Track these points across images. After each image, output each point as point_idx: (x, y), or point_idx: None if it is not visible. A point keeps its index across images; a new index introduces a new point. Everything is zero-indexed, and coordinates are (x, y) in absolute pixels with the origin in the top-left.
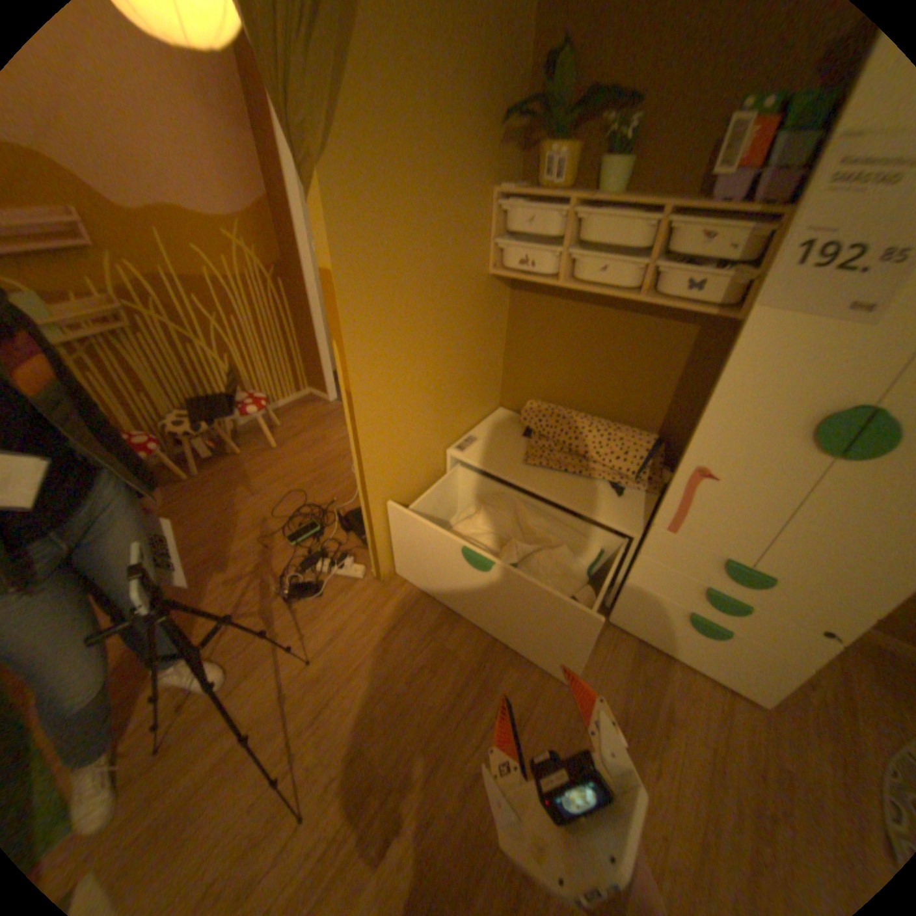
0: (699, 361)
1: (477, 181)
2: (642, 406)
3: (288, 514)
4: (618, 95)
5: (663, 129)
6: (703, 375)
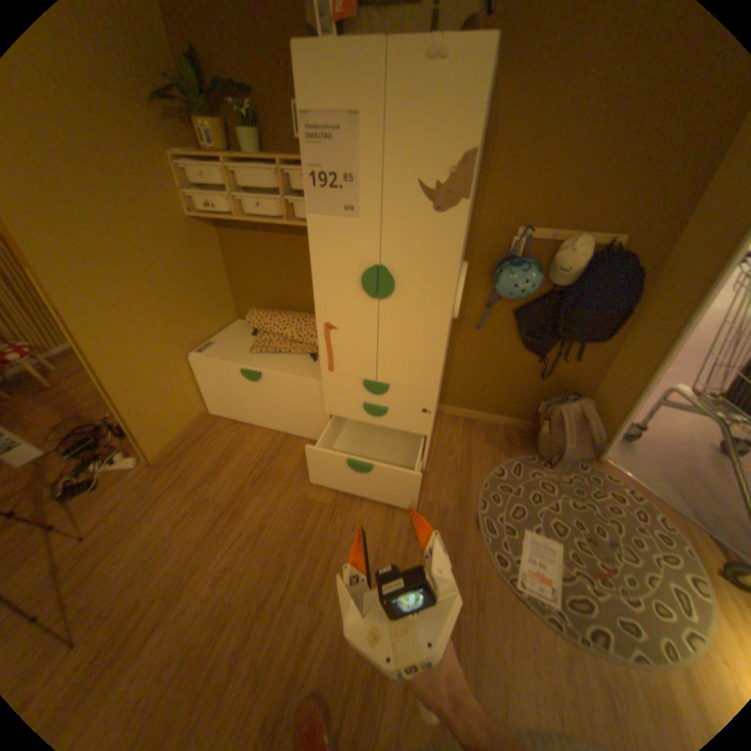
0: None
1: (145, 147)
2: None
3: (62, 437)
4: (231, 88)
5: (270, 111)
6: None
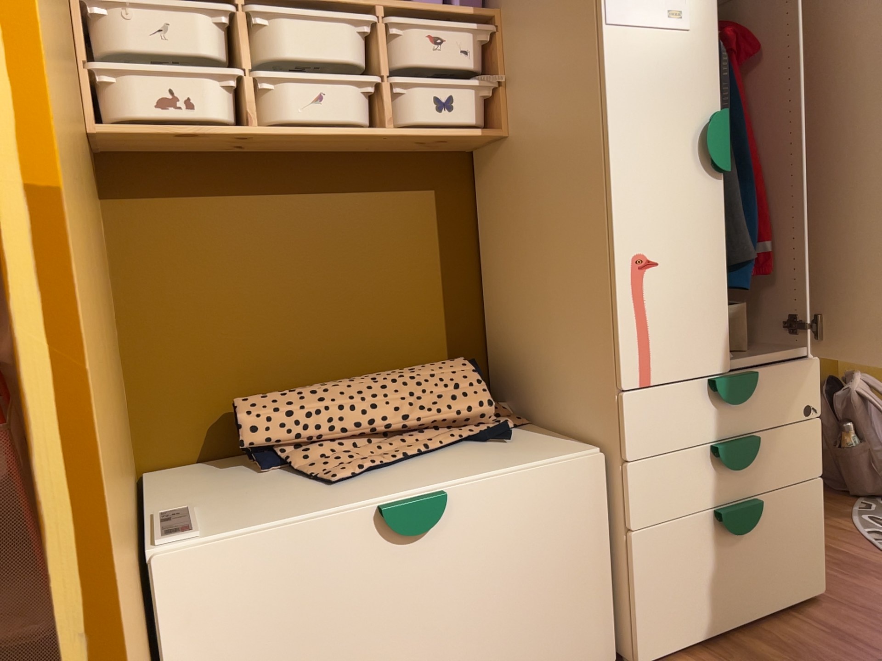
0: (454, 234)
1: None
2: (414, 330)
3: None
4: None
5: None
6: (466, 251)
